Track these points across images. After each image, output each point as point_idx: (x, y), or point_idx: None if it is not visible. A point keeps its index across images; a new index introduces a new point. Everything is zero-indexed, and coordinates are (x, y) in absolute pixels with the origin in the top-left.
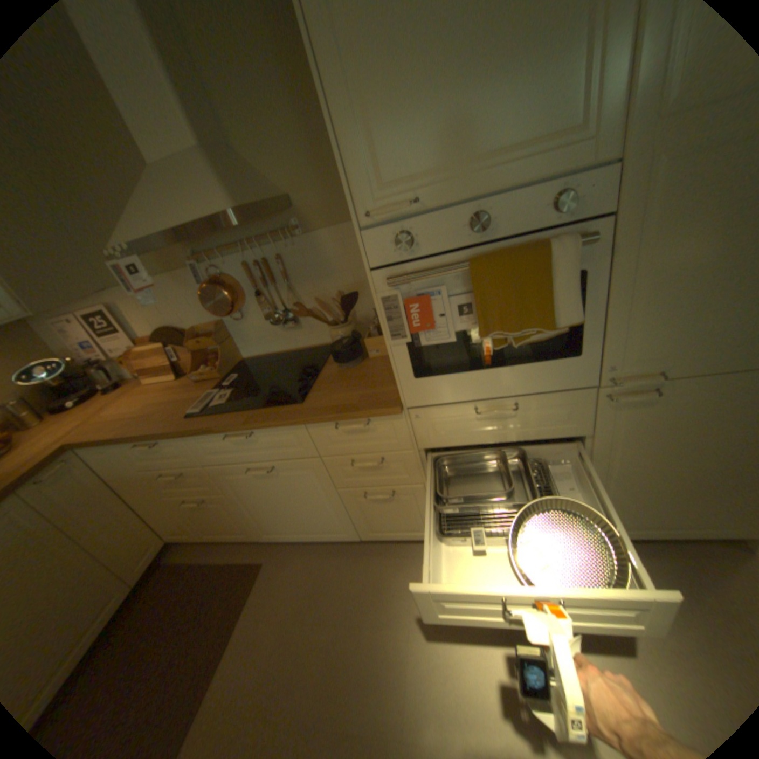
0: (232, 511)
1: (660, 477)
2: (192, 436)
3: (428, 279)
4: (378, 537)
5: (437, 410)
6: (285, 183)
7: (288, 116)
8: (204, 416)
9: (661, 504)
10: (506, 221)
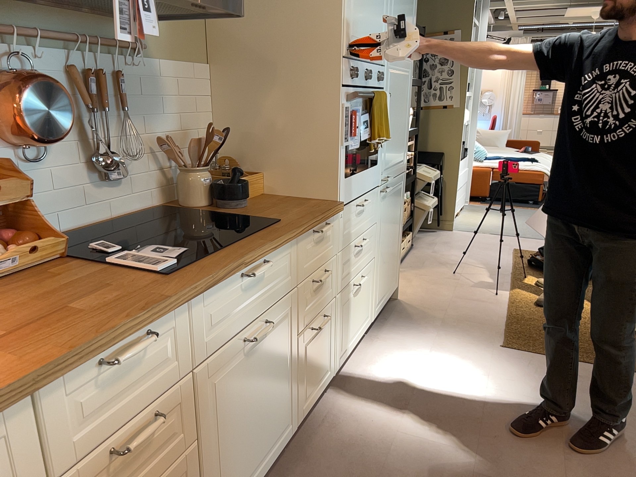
0: None
1: (386, 249)
2: (215, 285)
3: (355, 102)
4: (307, 406)
5: (347, 208)
6: None
7: None
8: (195, 262)
9: (386, 271)
10: (371, 80)
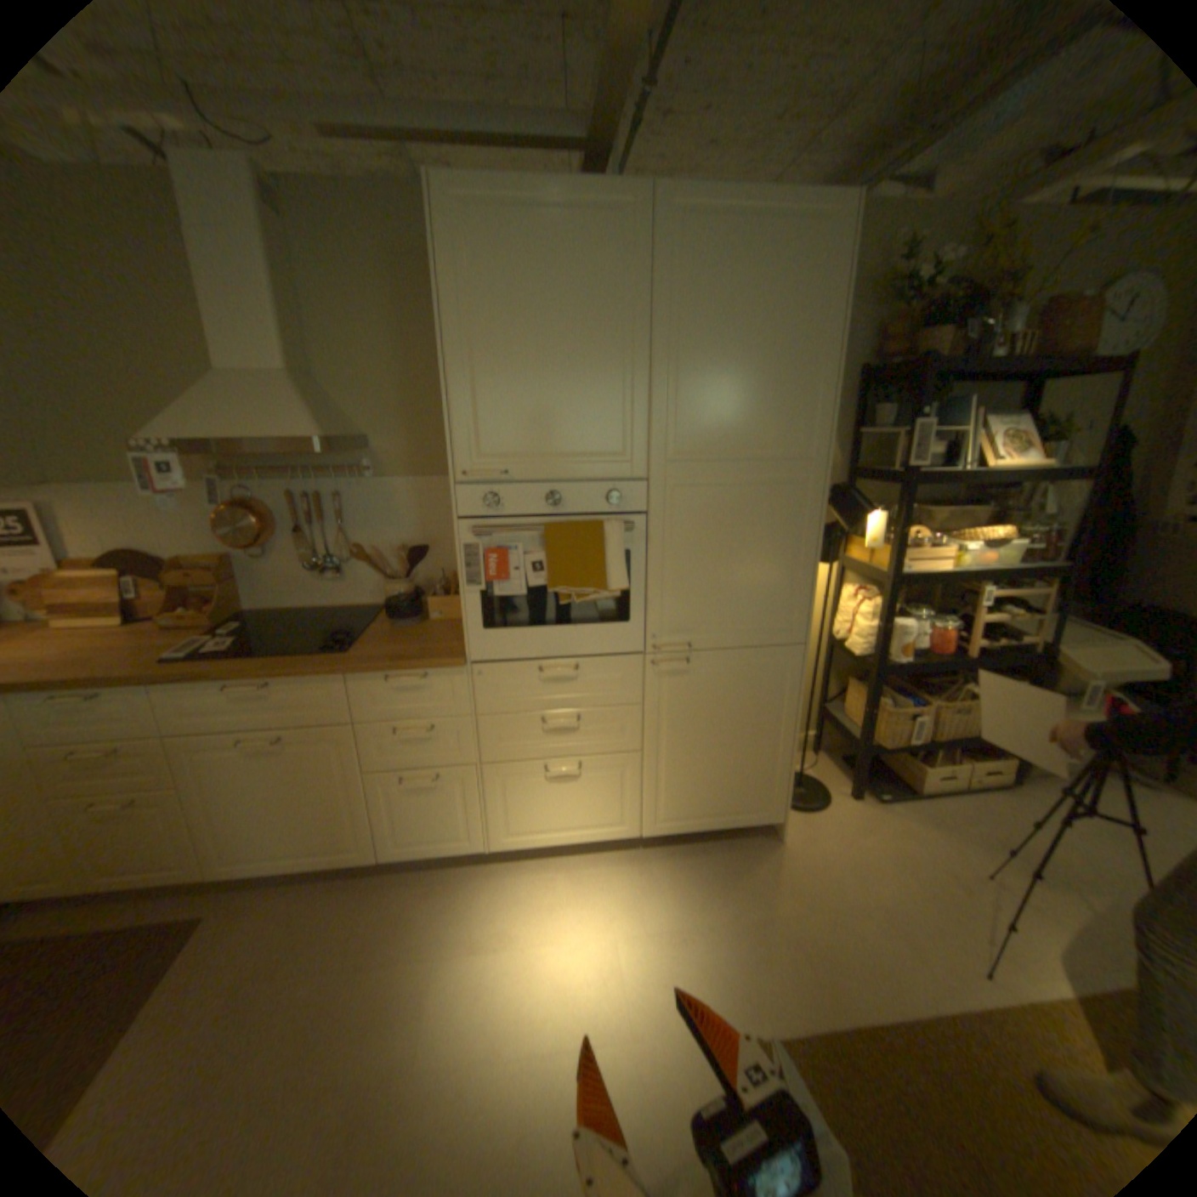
0: (180, 821)
1: (699, 753)
2: (172, 685)
3: (508, 537)
4: (404, 856)
5: (501, 668)
6: (367, 426)
7: (387, 372)
8: (194, 663)
9: (703, 785)
10: (572, 504)
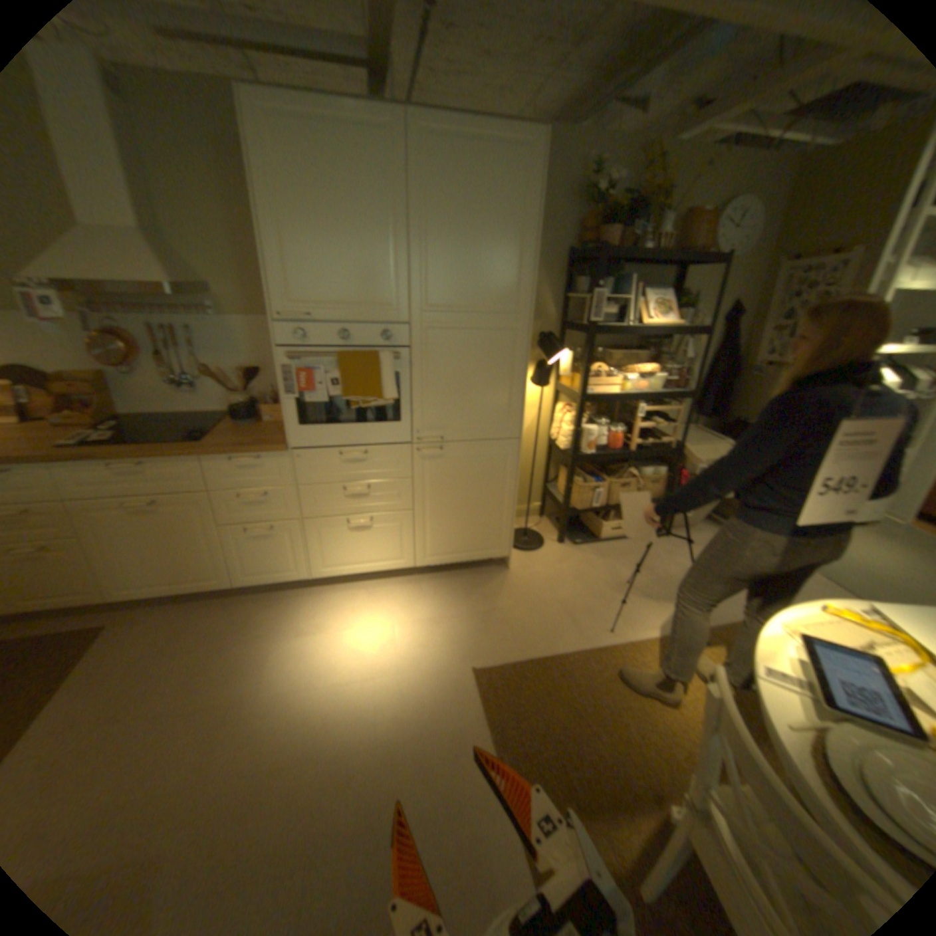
0: (78, 560)
1: (449, 510)
2: (63, 462)
3: (310, 360)
4: (248, 582)
5: (311, 452)
6: (204, 274)
7: (217, 232)
8: (79, 447)
9: (453, 531)
10: (355, 338)
